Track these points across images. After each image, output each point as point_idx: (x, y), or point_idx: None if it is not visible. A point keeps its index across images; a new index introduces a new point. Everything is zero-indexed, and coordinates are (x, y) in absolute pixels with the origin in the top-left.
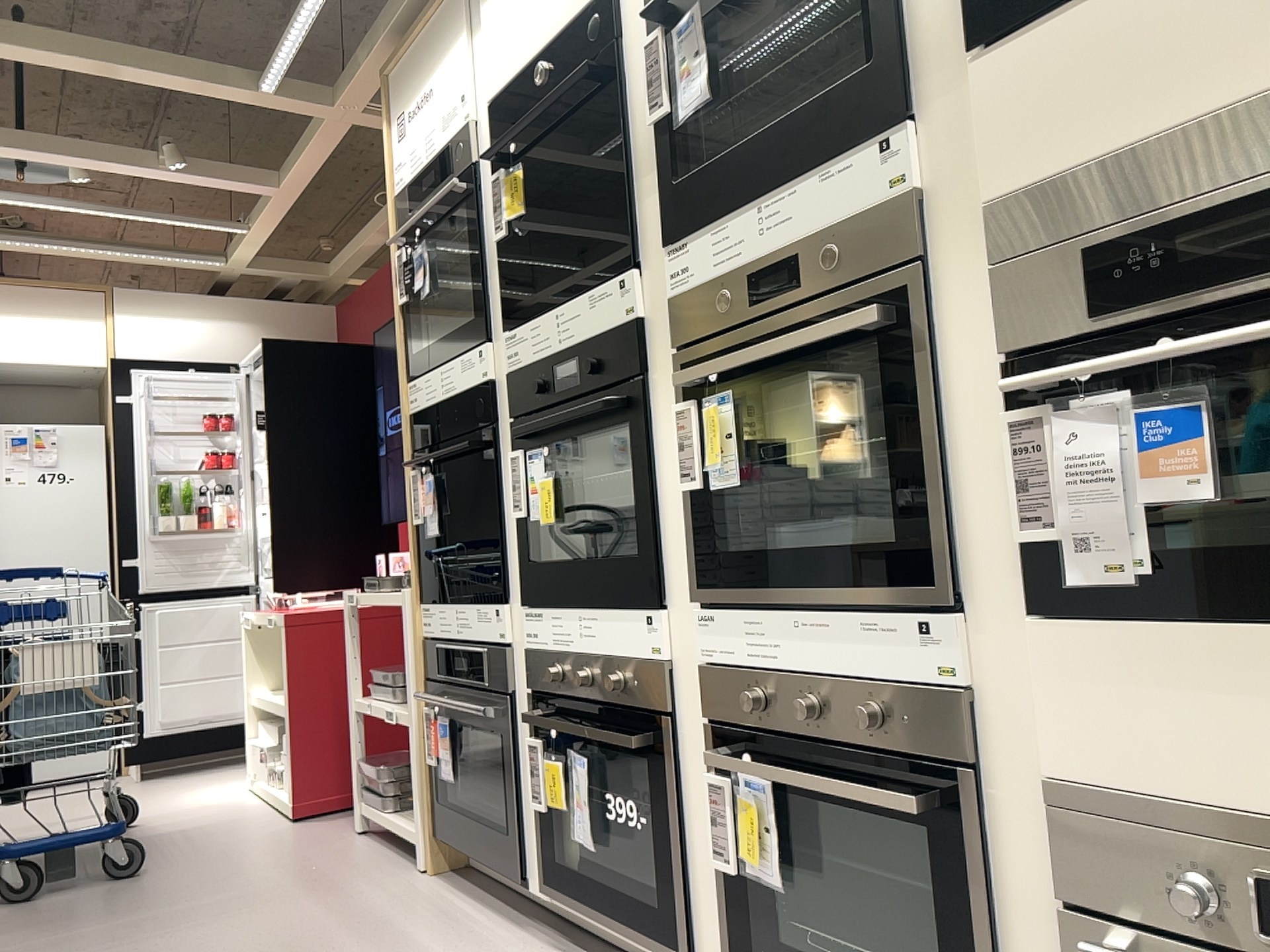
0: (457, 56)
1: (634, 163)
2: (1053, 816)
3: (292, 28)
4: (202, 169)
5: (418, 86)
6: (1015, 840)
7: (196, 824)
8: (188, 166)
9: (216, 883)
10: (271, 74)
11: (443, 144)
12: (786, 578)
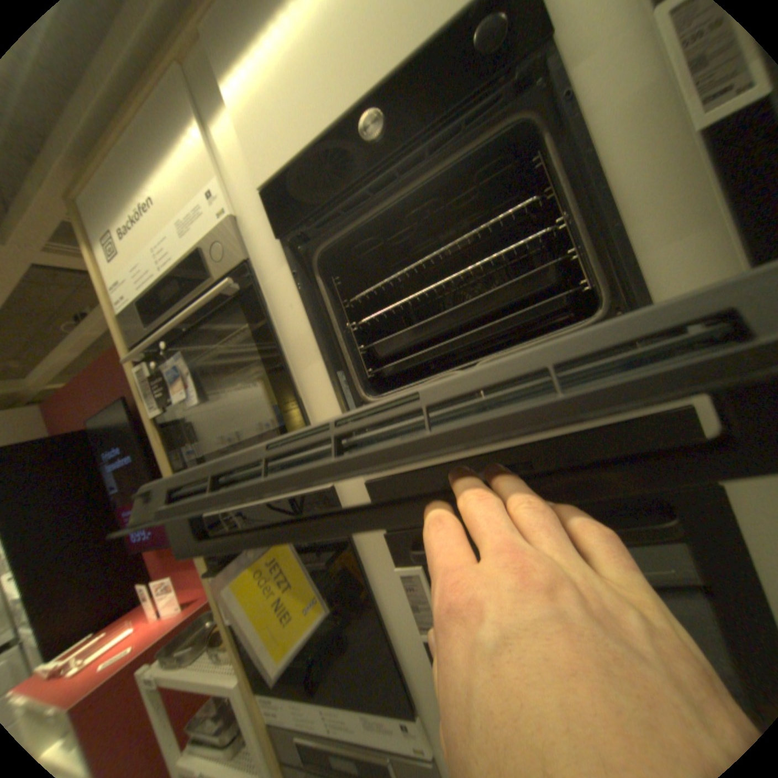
0: (186, 147)
1: (625, 202)
2: None
3: None
4: None
5: (124, 196)
6: None
7: None
8: None
9: None
10: None
11: (184, 248)
12: None
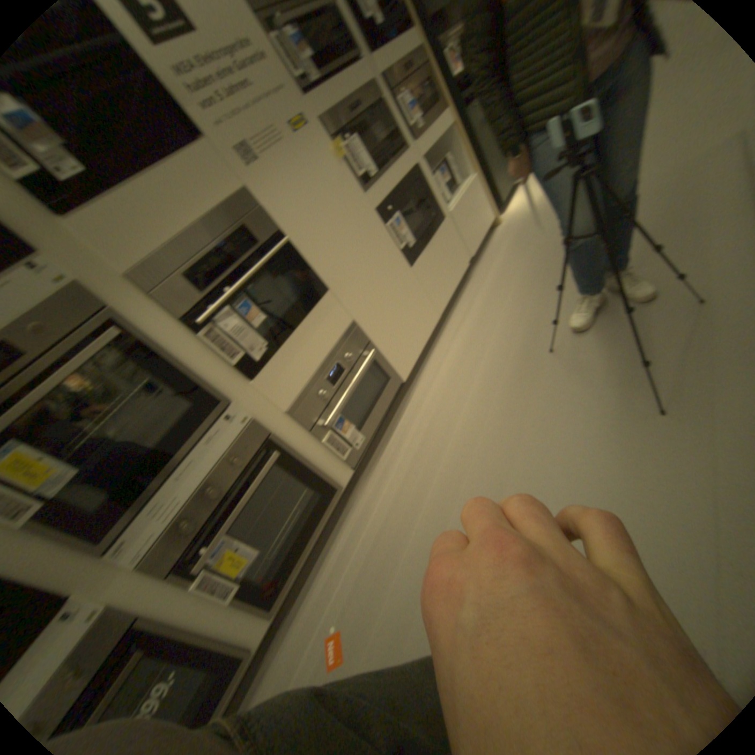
0: None
1: None
2: (296, 415)
3: None
4: None
5: None
6: (292, 435)
7: None
8: None
9: None
10: None
11: None
12: (158, 469)
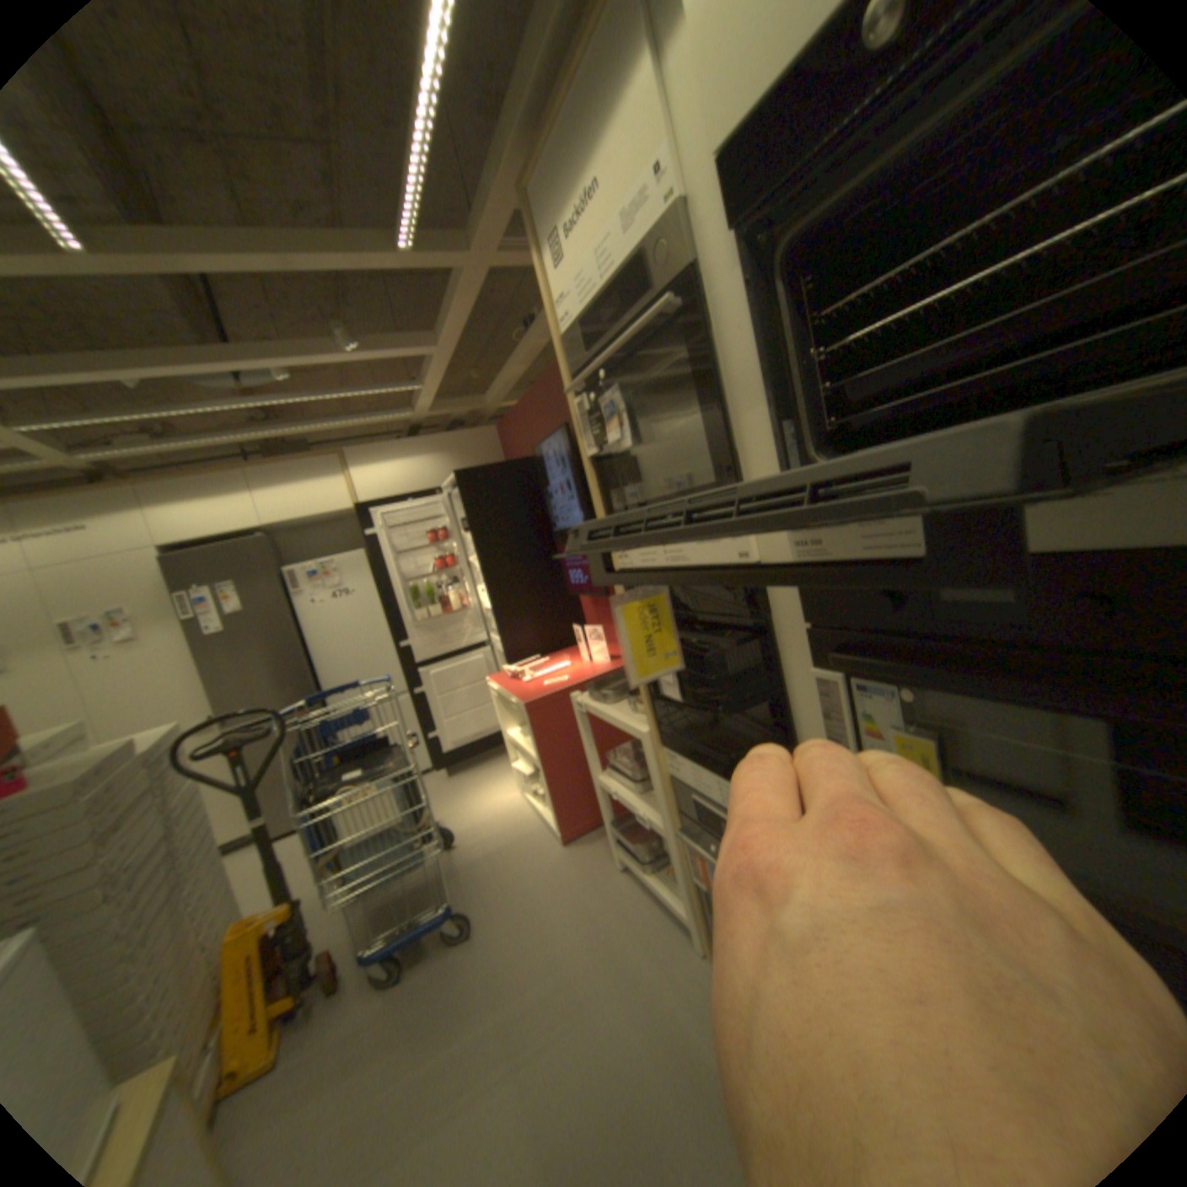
0: (639, 94)
1: None
2: None
3: (409, 145)
4: (371, 340)
5: (573, 176)
6: None
7: (494, 845)
8: (358, 340)
9: (530, 959)
10: (402, 219)
11: (629, 245)
12: None
